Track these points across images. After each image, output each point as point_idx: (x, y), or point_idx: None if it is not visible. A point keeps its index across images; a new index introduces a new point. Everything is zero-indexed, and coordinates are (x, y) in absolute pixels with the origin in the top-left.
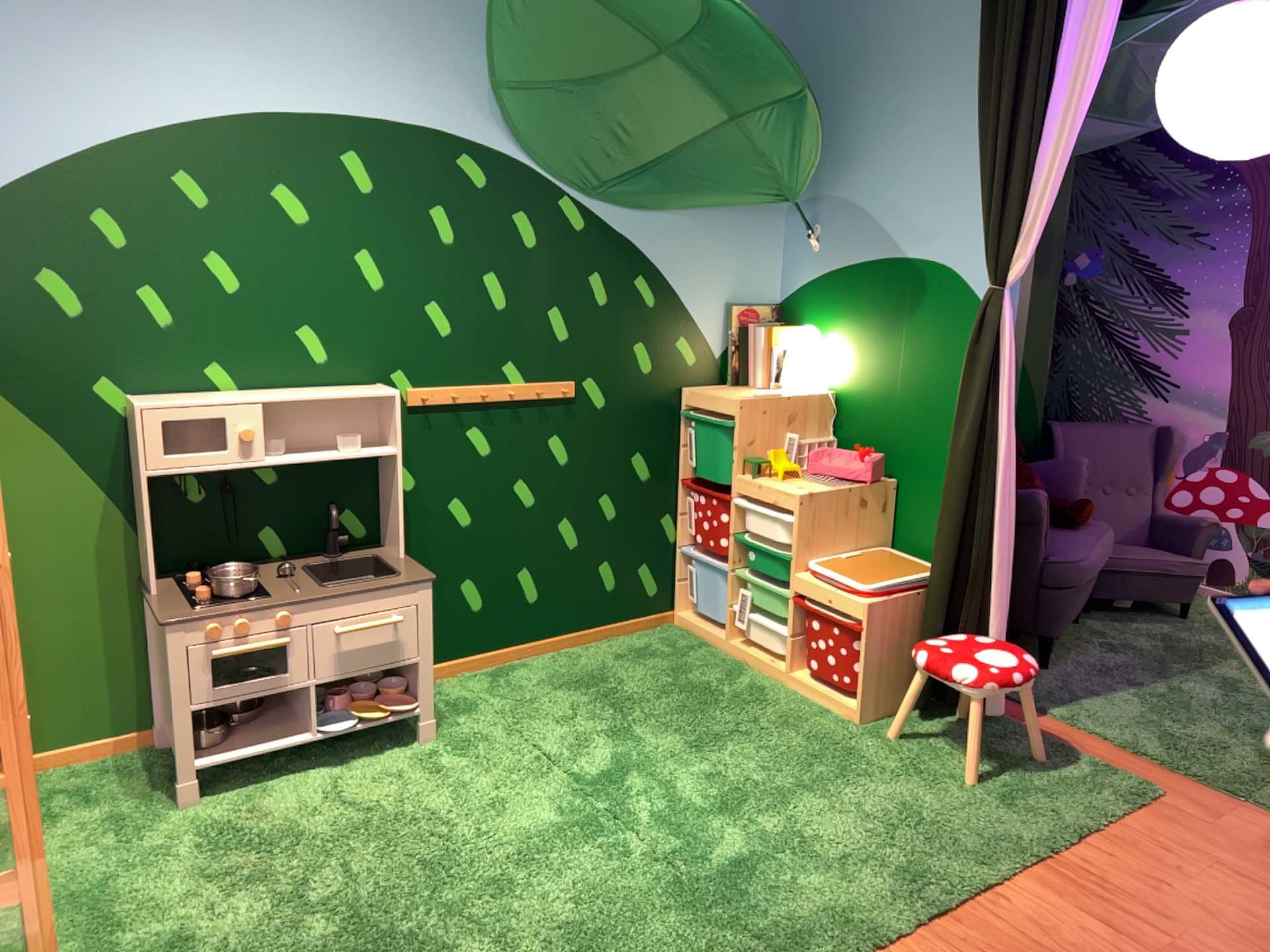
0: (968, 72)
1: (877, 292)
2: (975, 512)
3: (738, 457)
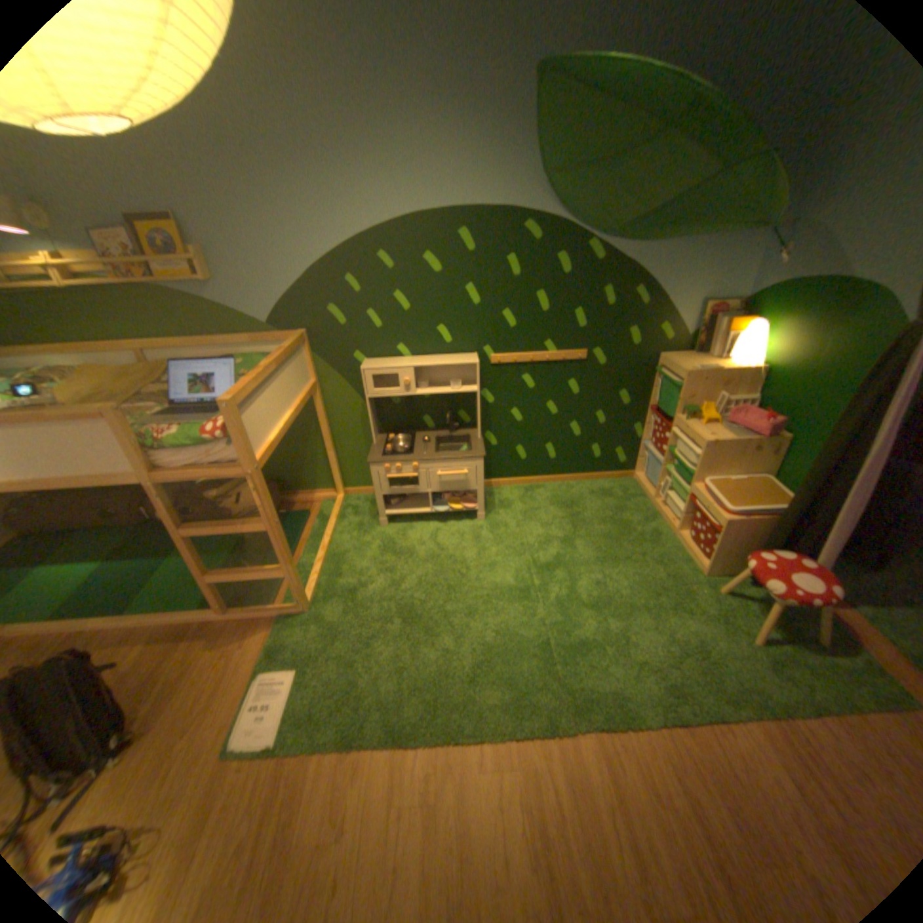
0: None
1: (820, 302)
2: (833, 485)
3: (679, 406)
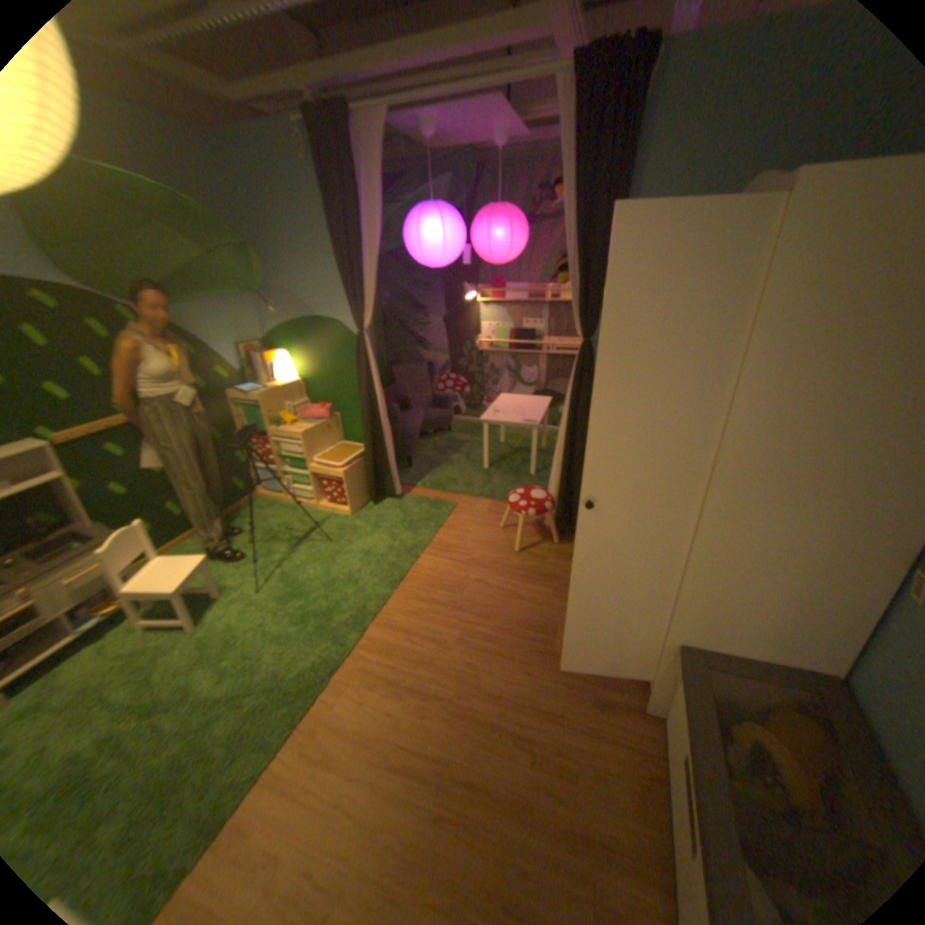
0: (324, 230)
1: (309, 334)
2: (375, 425)
3: (267, 421)
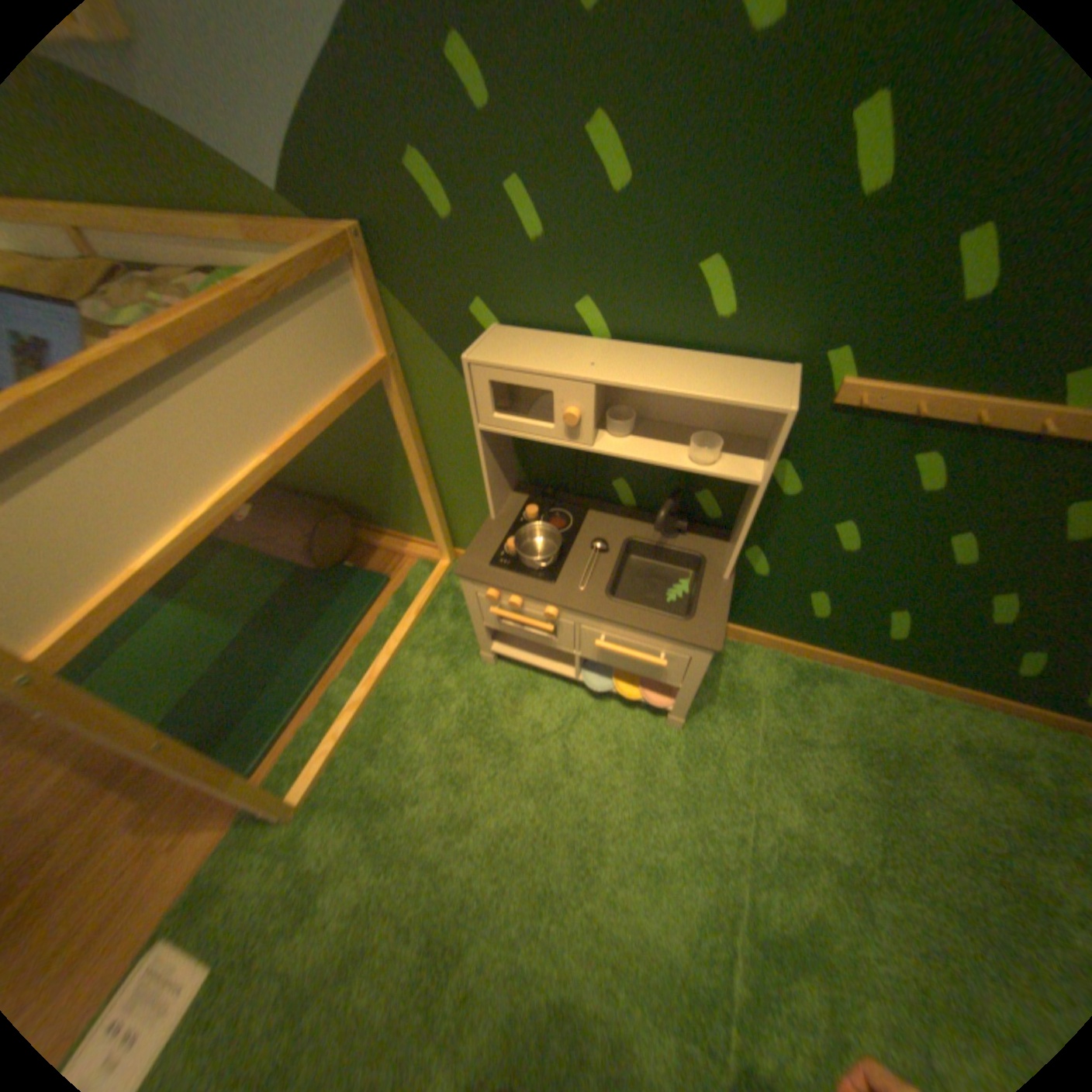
0: None
1: None
2: None
3: None
